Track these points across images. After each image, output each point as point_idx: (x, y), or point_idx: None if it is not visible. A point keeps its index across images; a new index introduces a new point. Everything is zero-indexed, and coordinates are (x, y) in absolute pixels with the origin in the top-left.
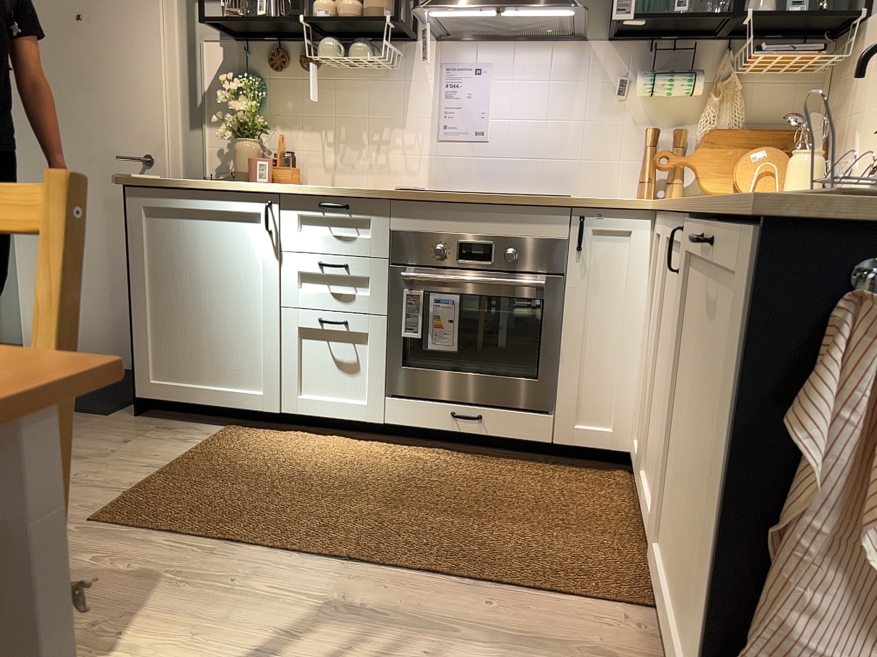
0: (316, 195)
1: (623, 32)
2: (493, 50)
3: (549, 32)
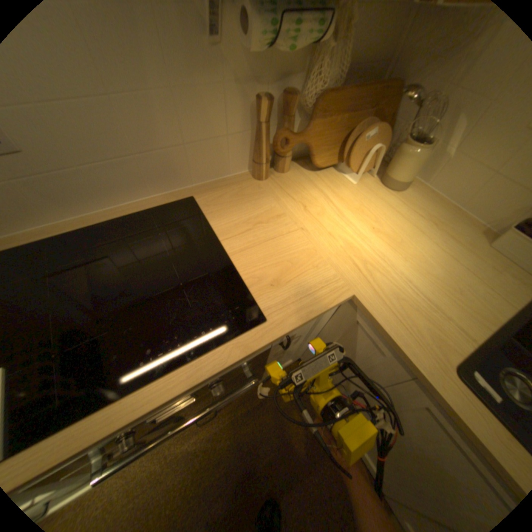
0: None
1: None
2: None
3: None
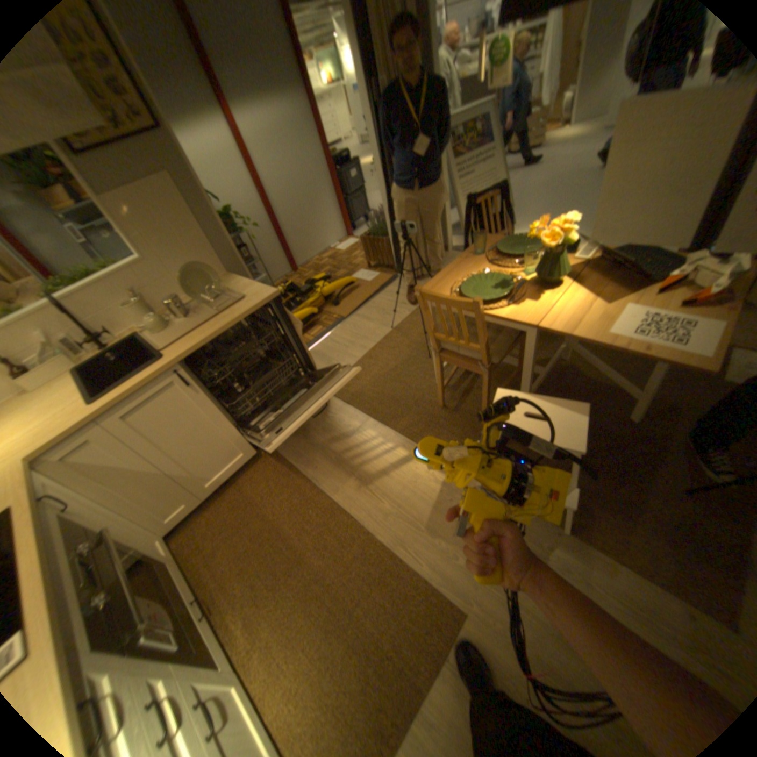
0: None
1: None
2: None
3: None
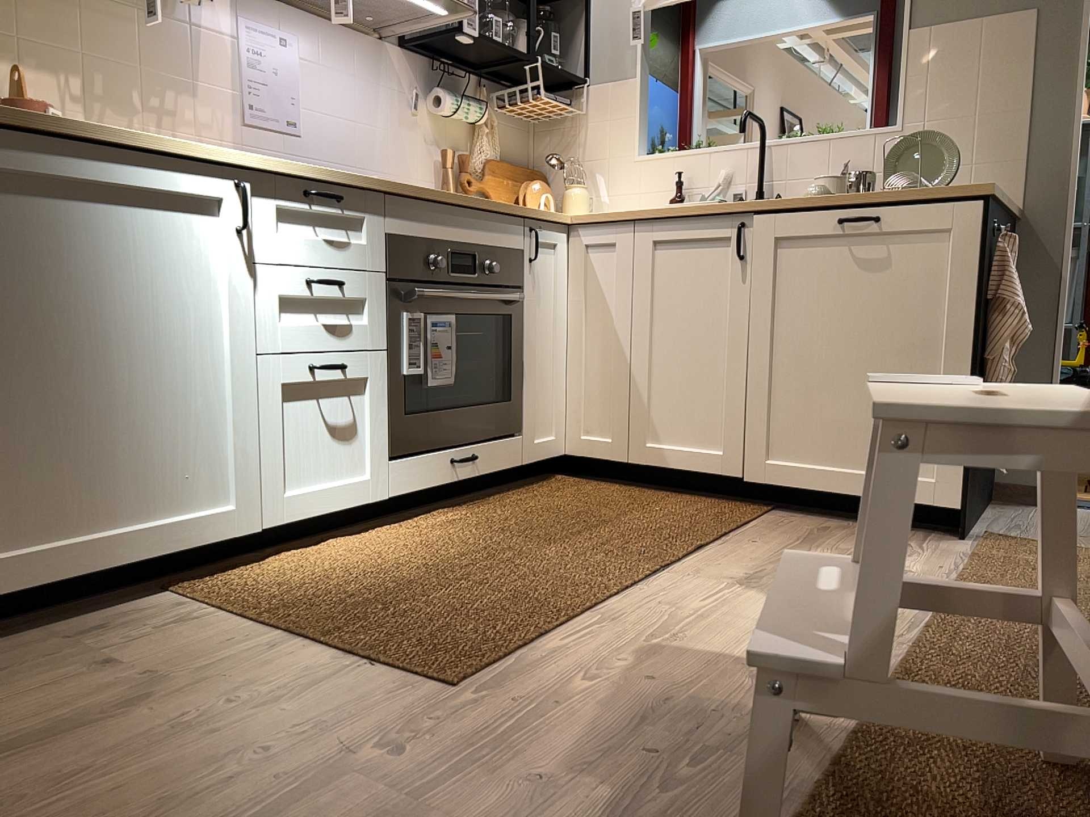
0: (306, 179)
1: (422, 45)
2: (301, 24)
3: (367, 24)
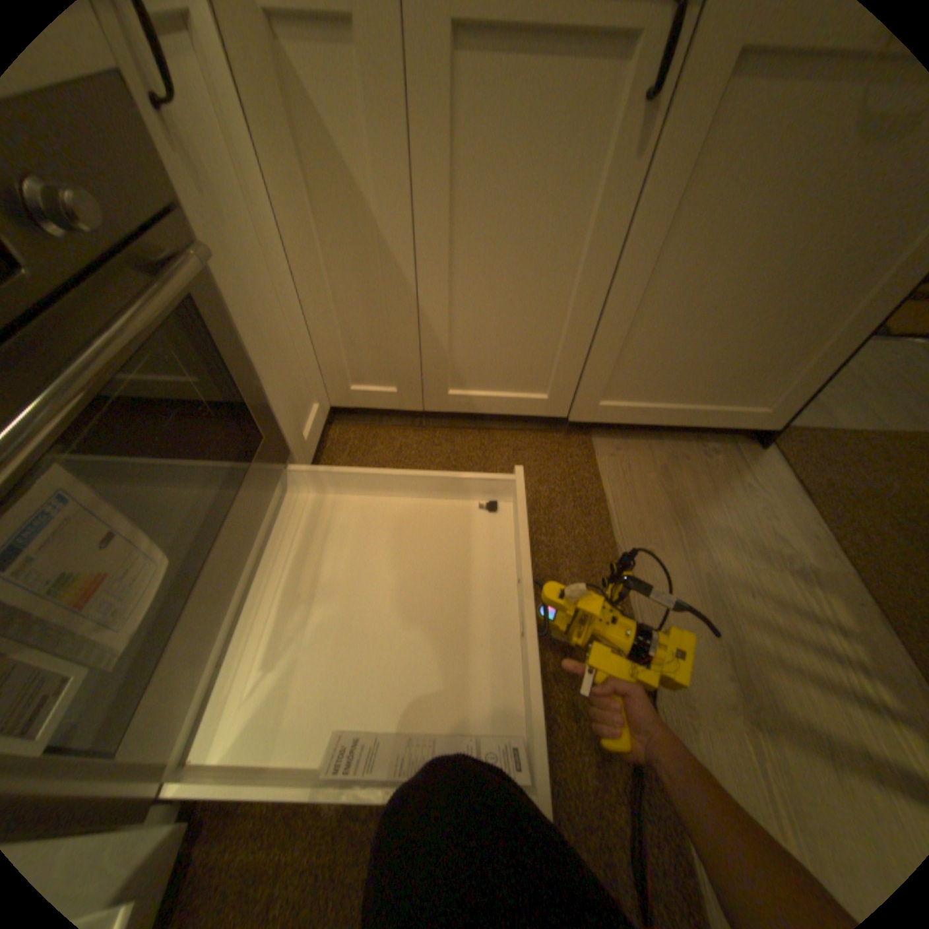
0: None
1: None
2: None
3: None
